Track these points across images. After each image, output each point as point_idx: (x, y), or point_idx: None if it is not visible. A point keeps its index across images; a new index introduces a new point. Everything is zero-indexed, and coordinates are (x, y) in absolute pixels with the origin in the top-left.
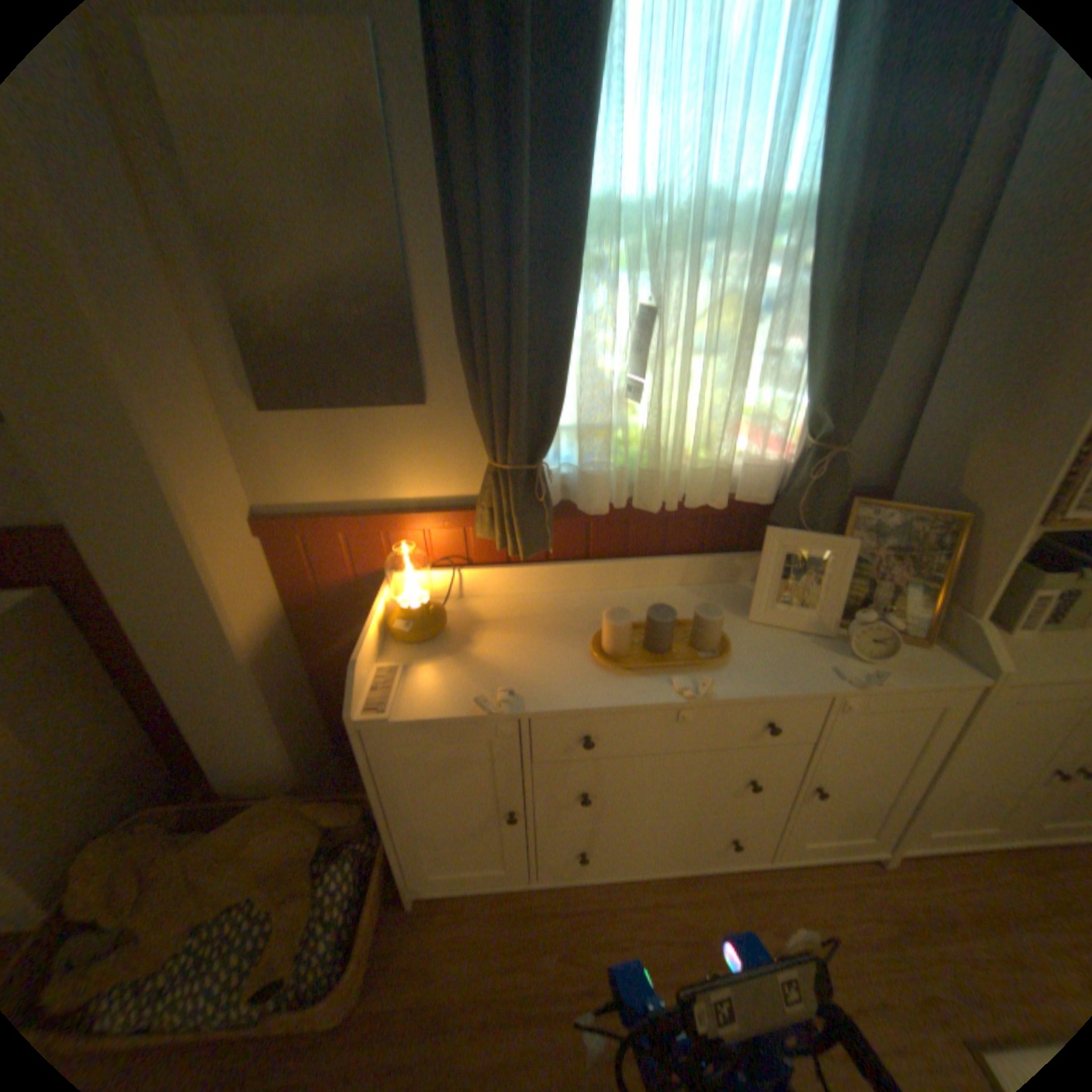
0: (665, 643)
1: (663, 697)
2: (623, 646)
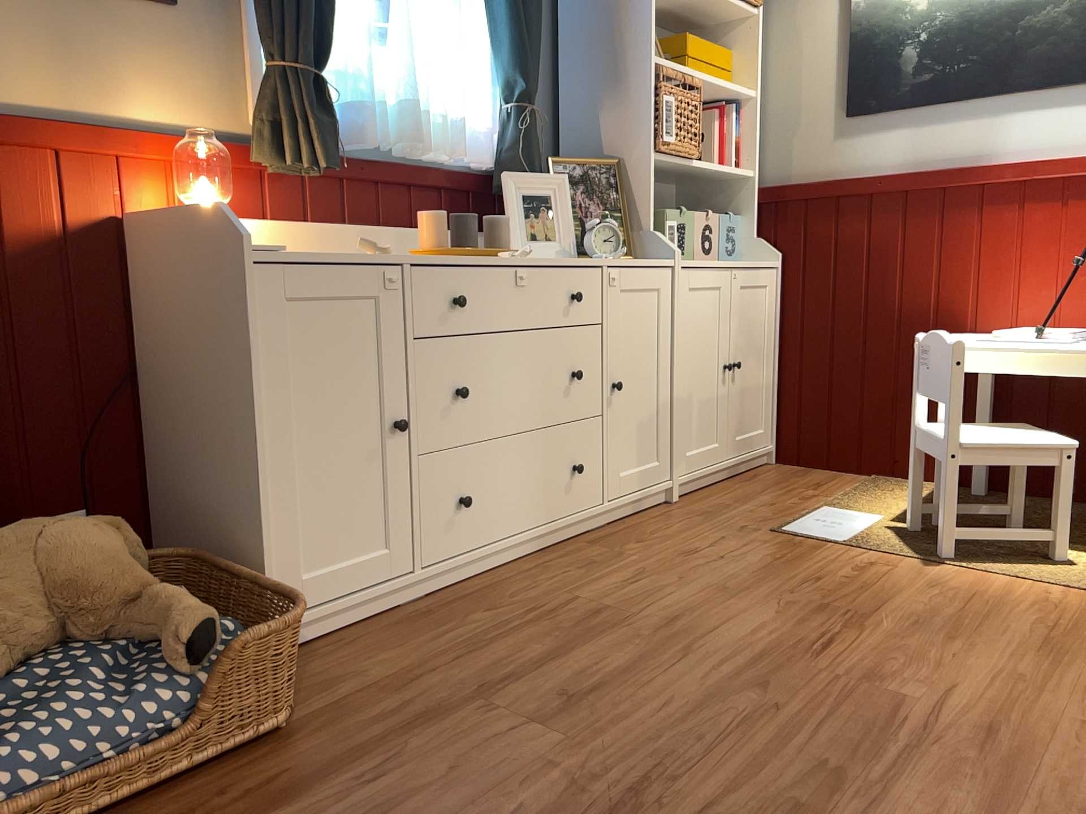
0: (473, 244)
1: (499, 260)
2: (443, 243)
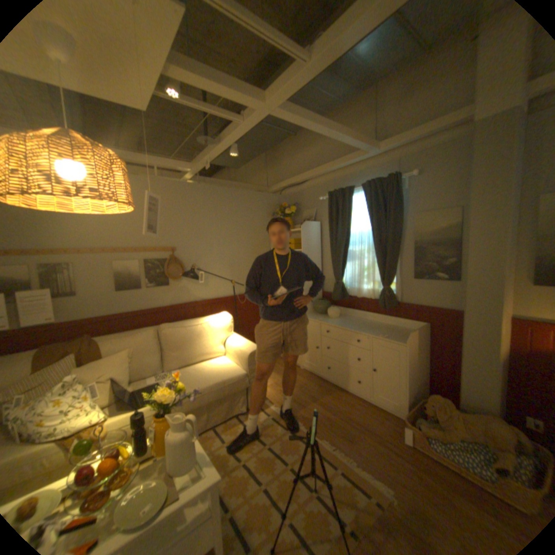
0: None
1: None
2: None
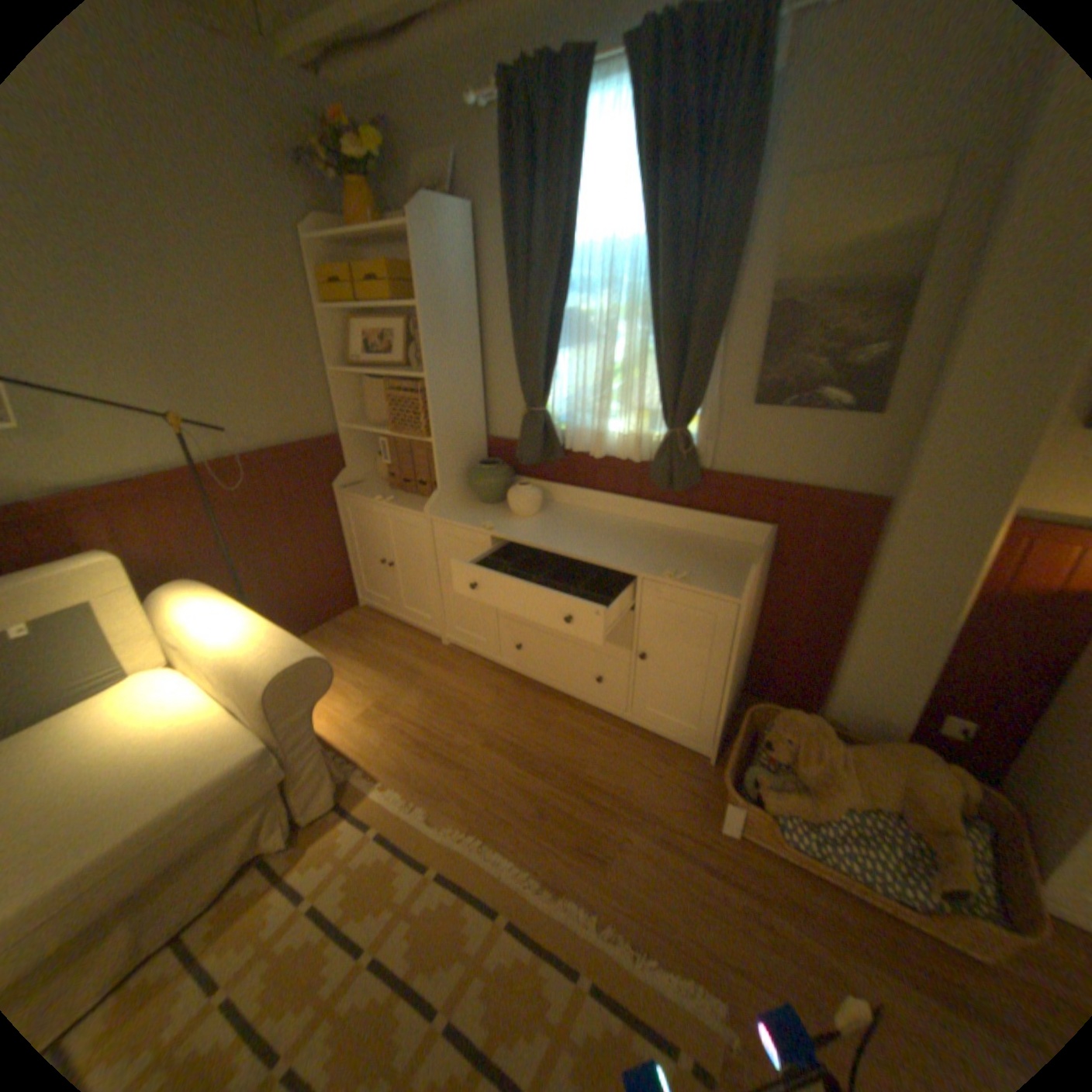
0: None
1: None
2: None
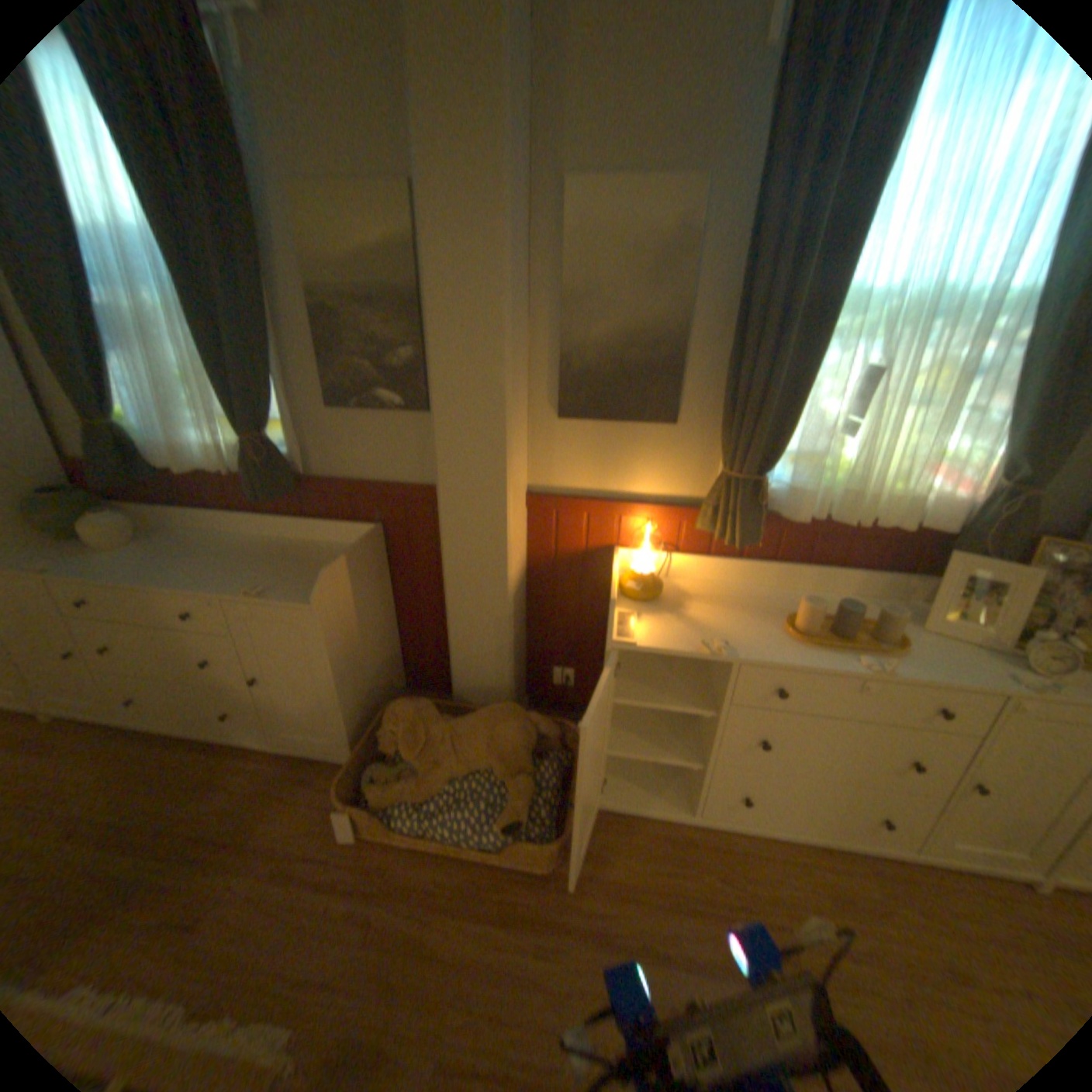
0: (851, 631)
1: (851, 670)
2: (815, 628)
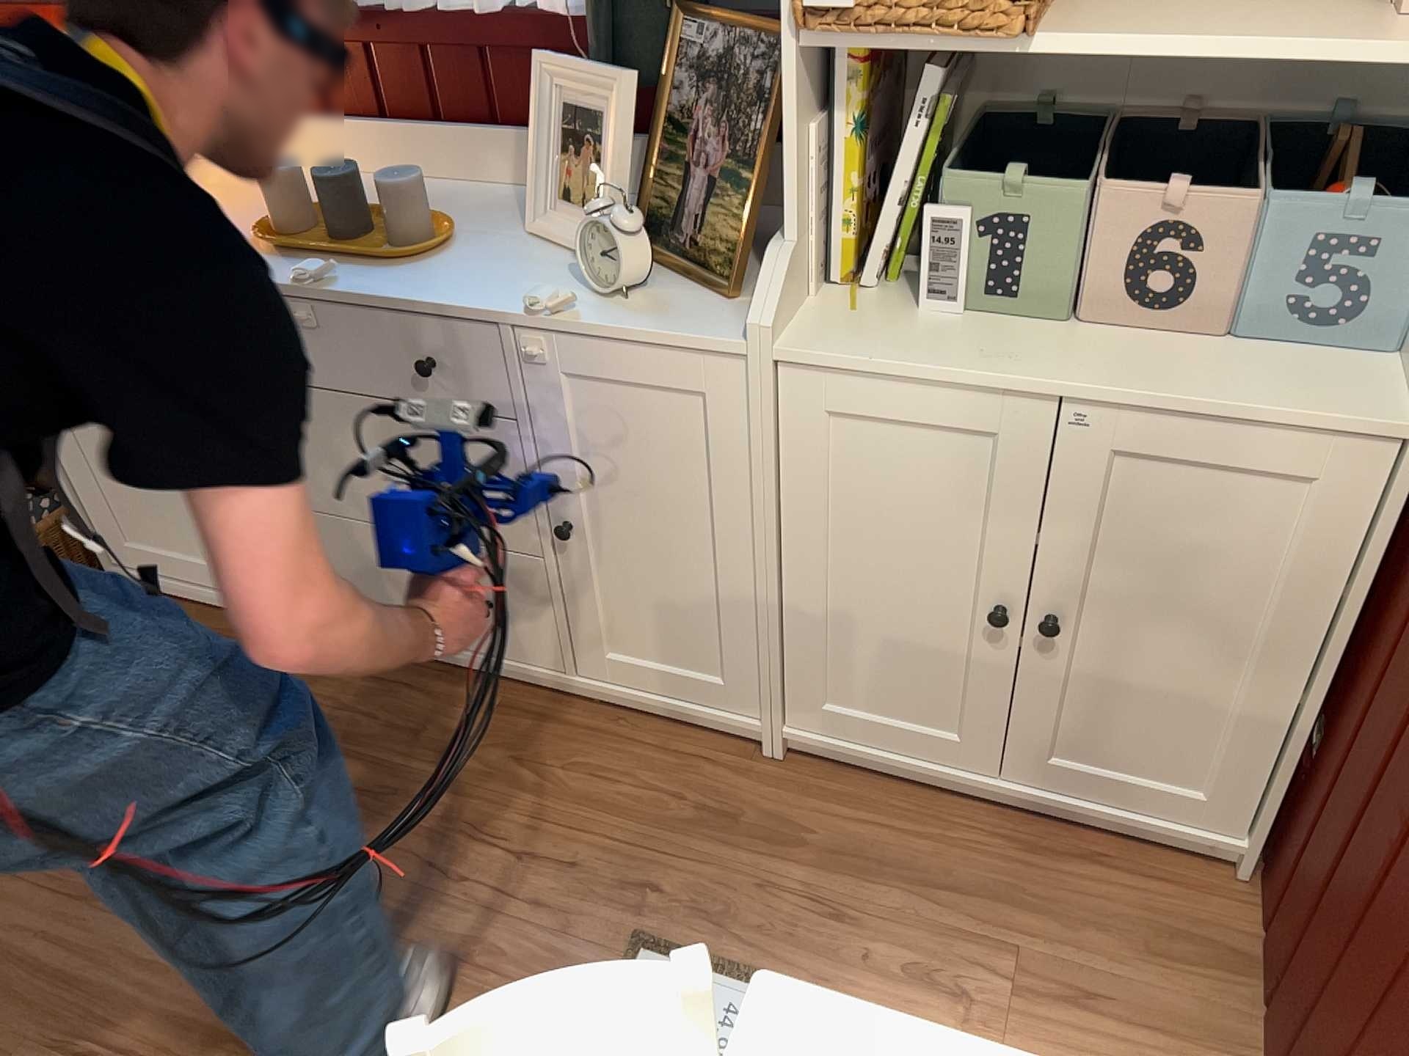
0: (353, 232)
1: (290, 289)
2: (299, 227)
